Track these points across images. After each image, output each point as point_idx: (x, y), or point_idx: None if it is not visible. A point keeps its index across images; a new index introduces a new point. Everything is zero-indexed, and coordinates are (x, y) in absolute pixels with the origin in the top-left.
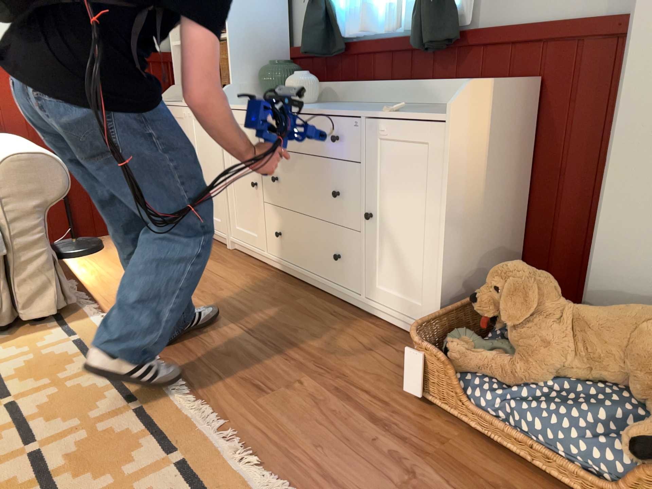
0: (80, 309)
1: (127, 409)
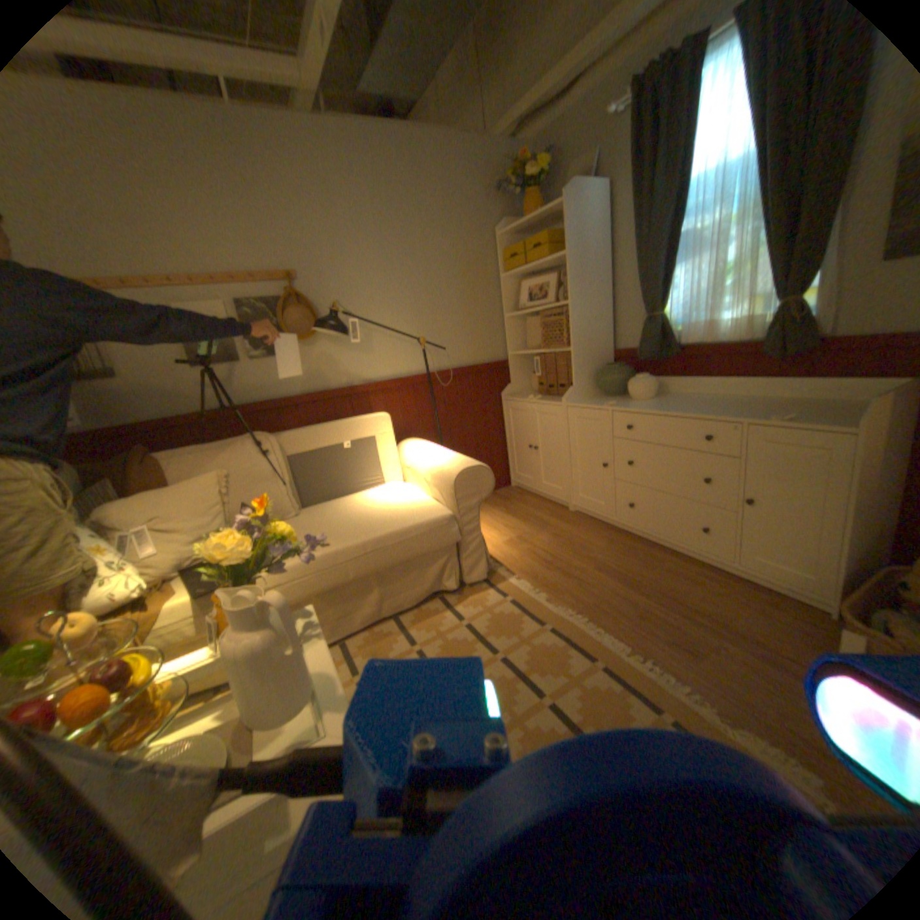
0: (495, 572)
1: (595, 669)
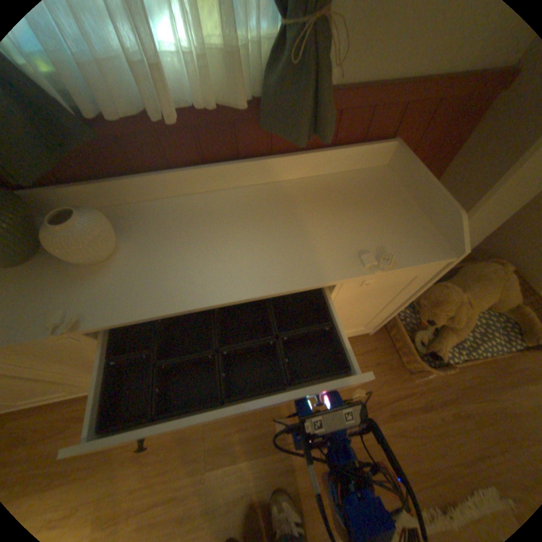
0: None
1: None
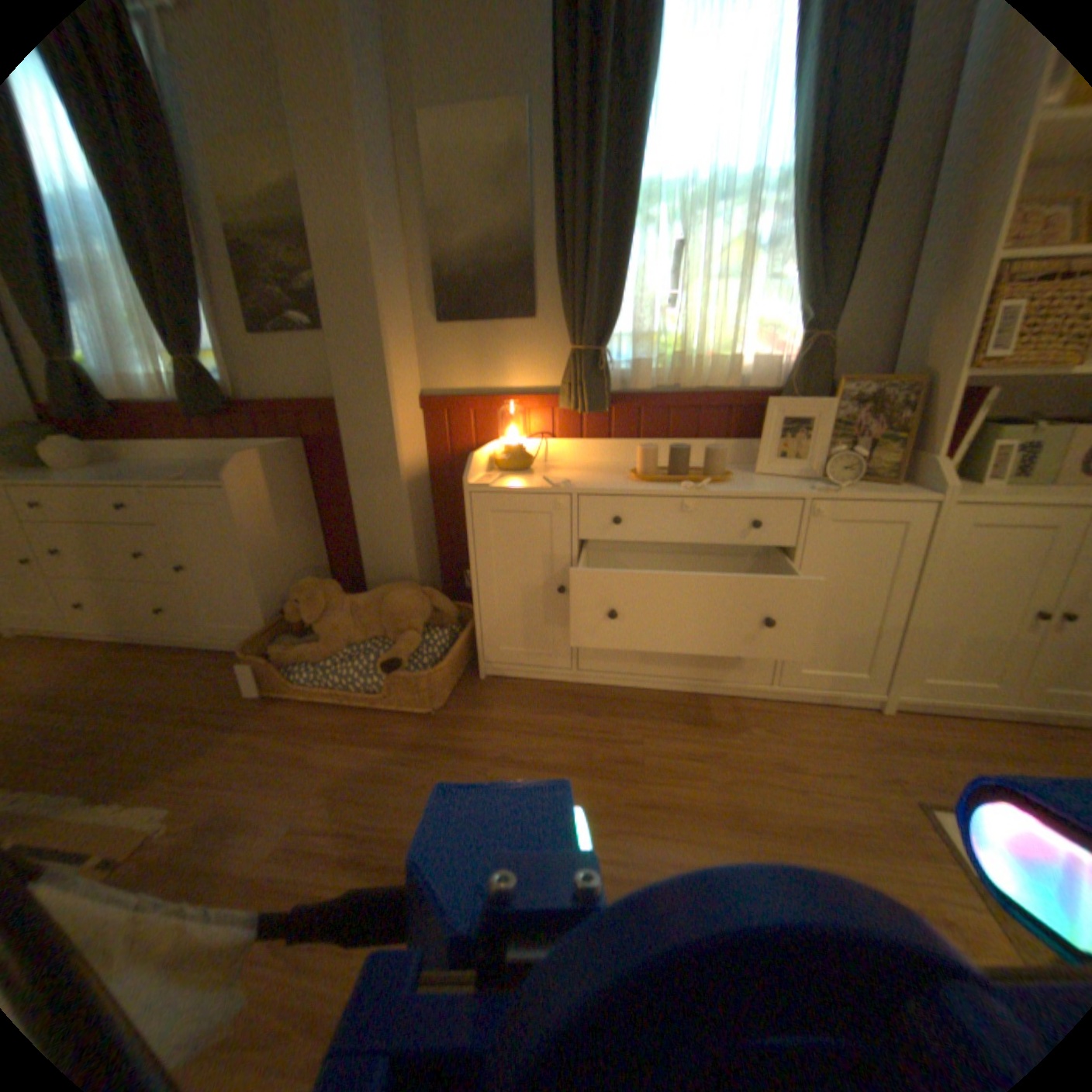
0: None
1: None
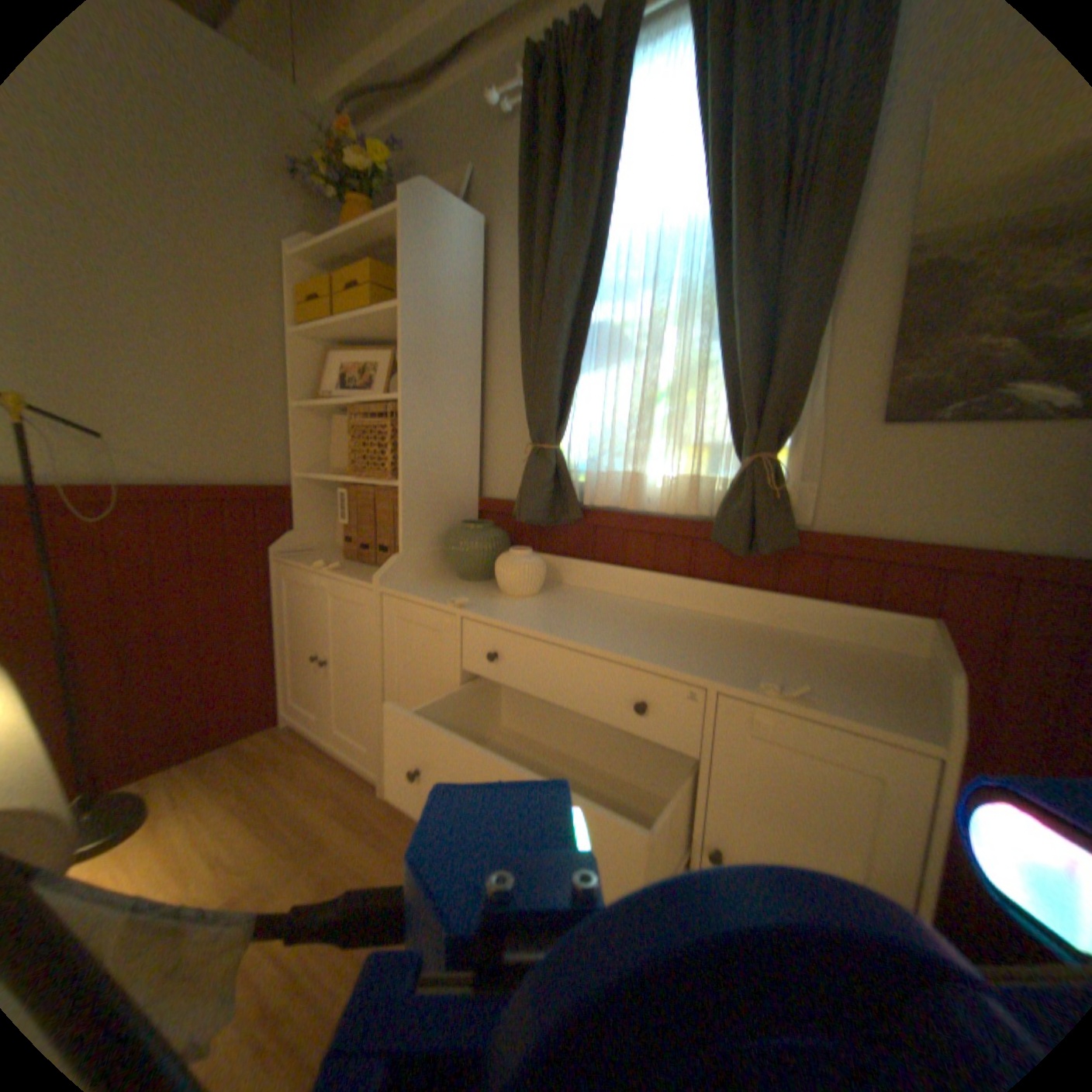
0: None
1: None
